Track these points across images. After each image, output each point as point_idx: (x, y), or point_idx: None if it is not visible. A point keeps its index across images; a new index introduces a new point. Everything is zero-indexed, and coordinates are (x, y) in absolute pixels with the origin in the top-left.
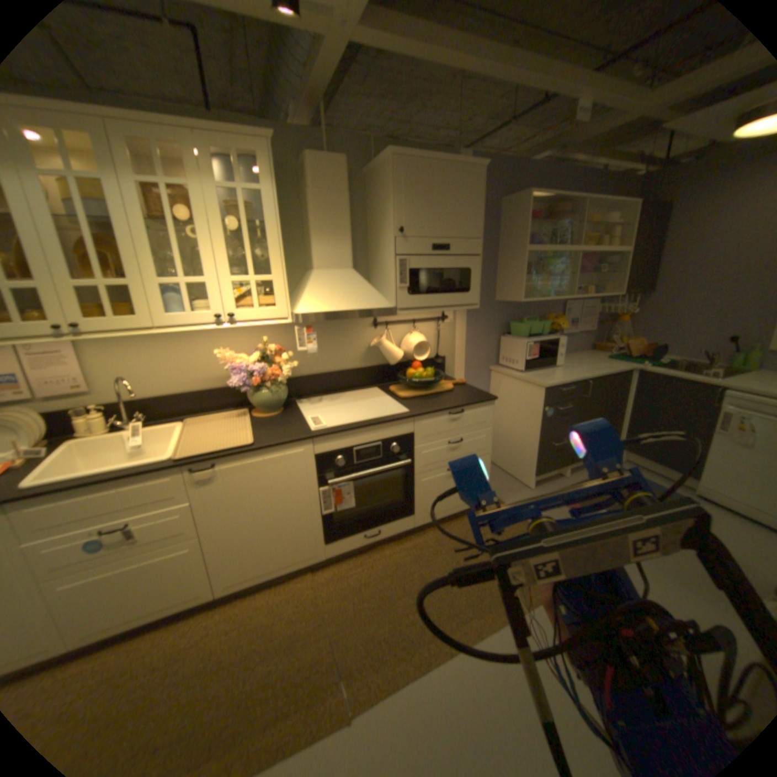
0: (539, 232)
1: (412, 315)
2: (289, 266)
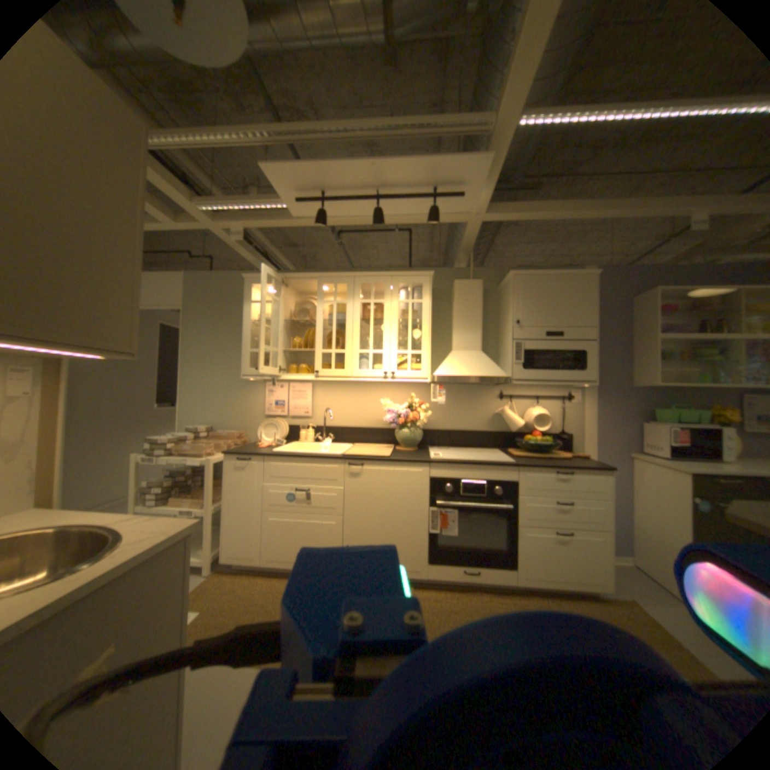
0: (681, 322)
1: (535, 391)
2: (436, 350)
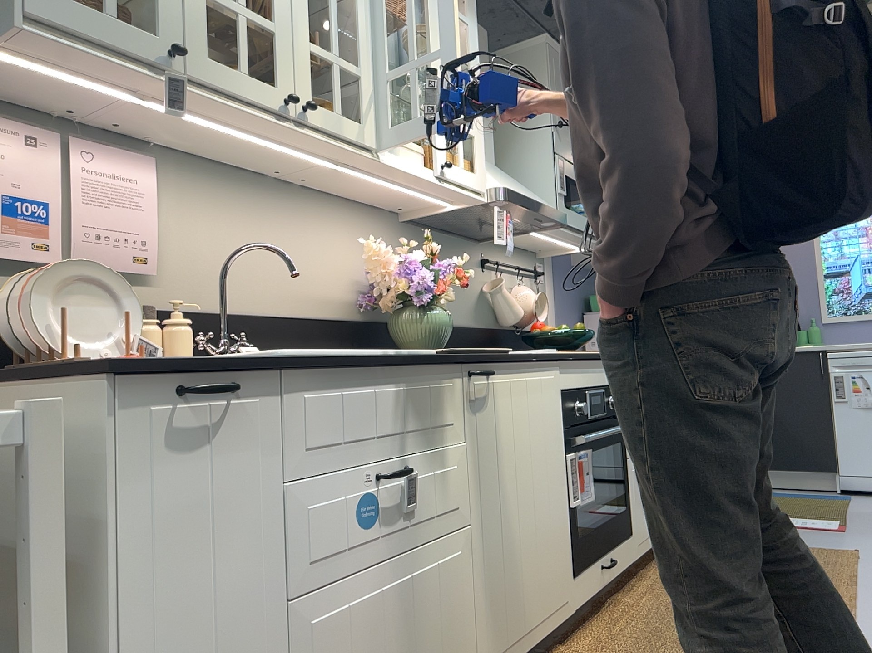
0: None
1: (513, 260)
2: None
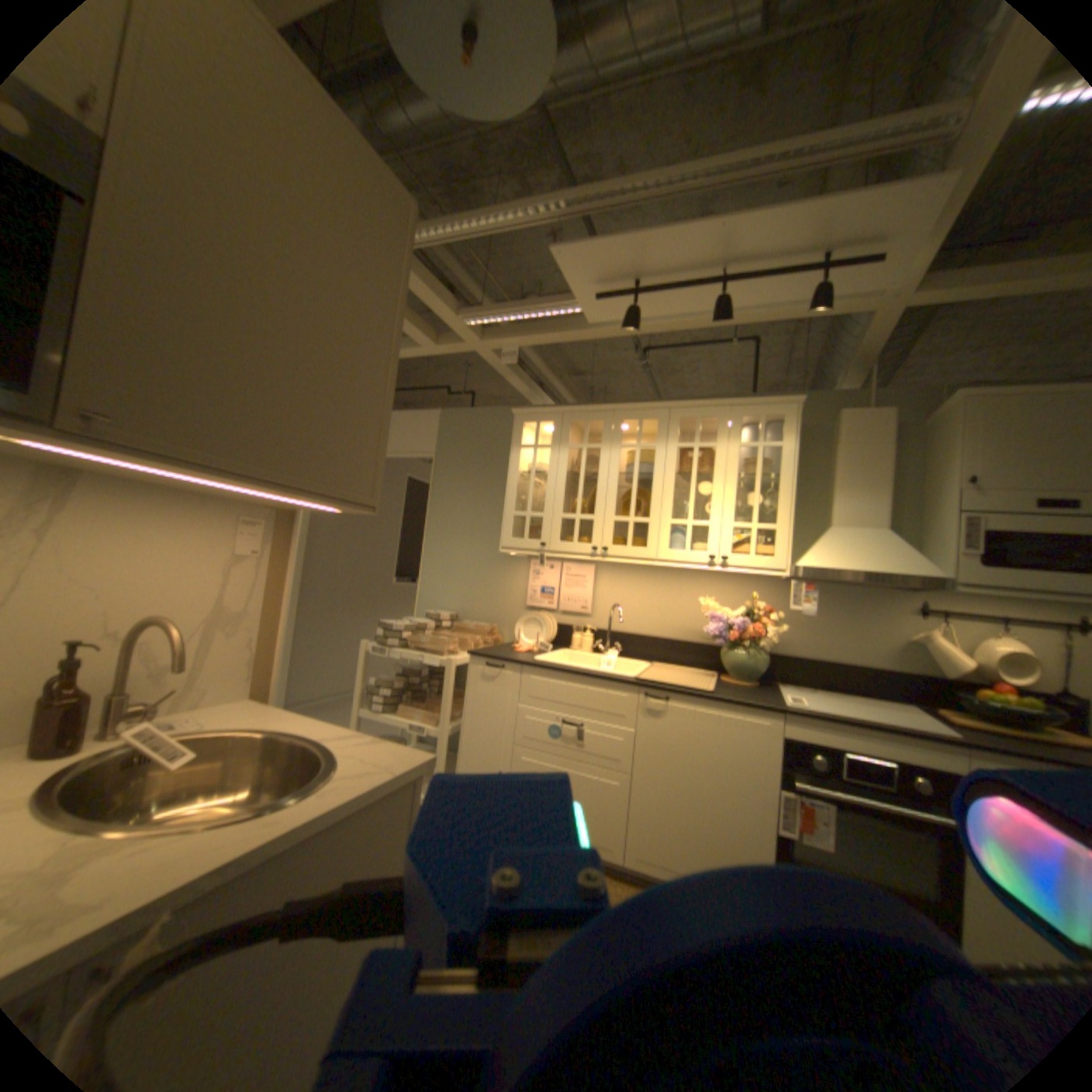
0: None
1: (1003, 609)
2: (801, 524)
